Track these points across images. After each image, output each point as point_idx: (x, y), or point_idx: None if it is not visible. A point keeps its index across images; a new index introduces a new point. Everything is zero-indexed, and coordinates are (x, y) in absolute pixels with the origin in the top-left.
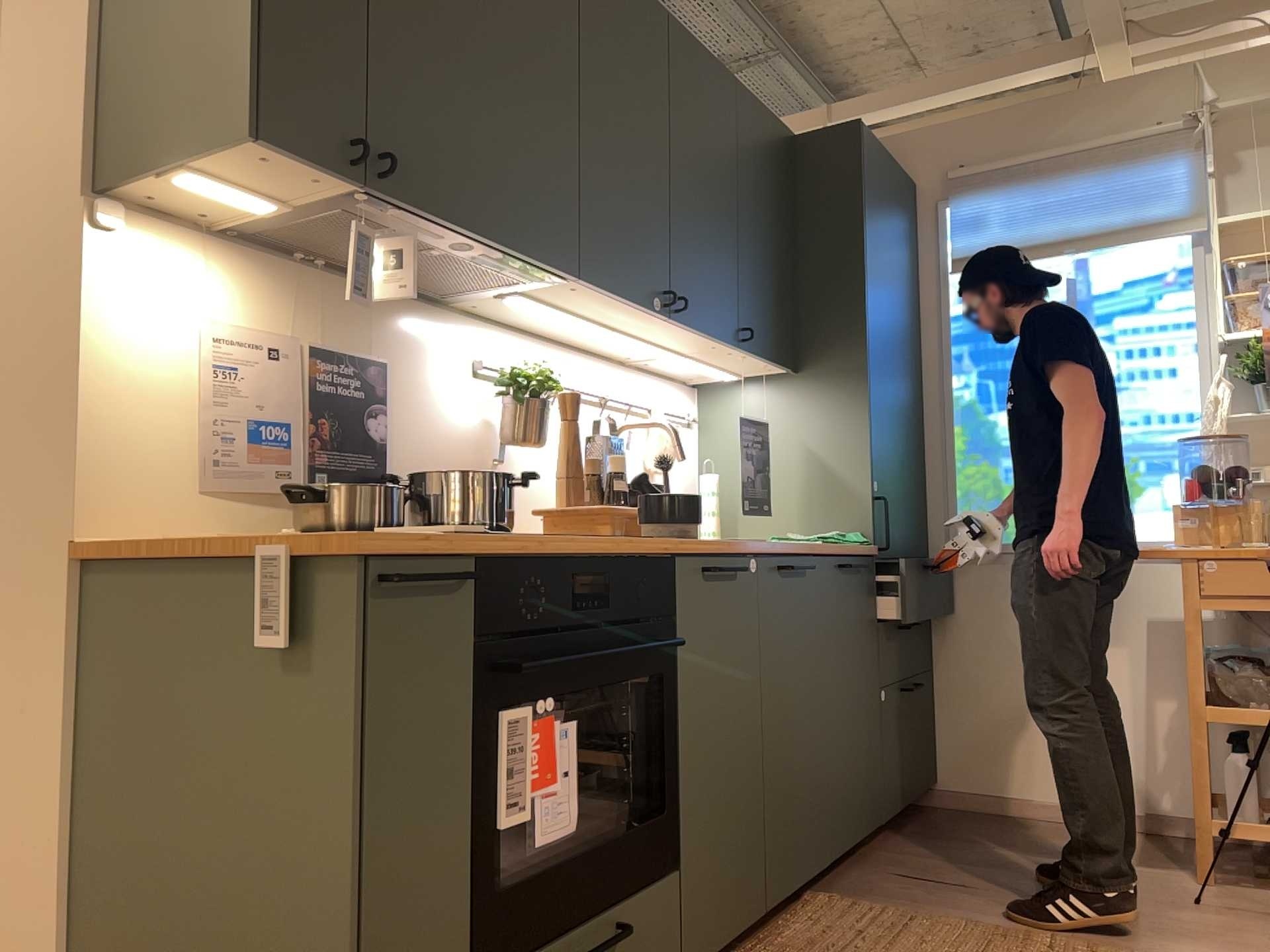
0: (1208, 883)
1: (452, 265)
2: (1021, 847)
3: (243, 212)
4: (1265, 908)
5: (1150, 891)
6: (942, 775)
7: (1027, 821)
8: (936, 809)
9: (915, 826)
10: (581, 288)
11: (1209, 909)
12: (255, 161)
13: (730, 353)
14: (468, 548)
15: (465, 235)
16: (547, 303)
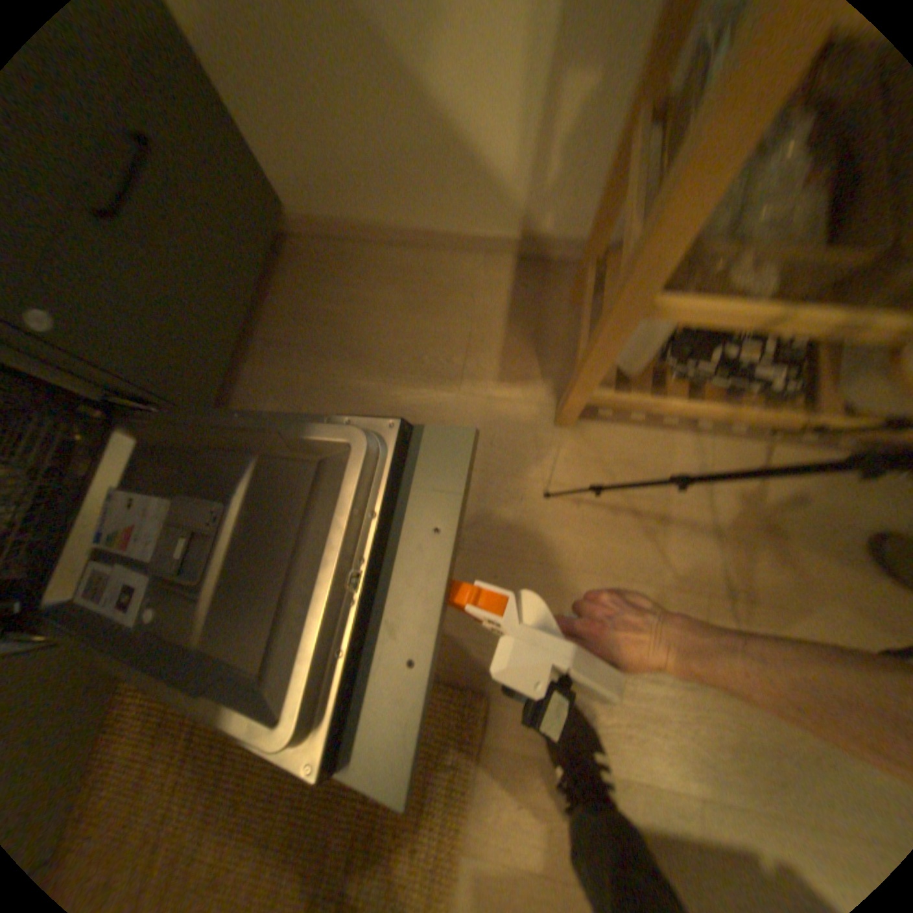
0: (563, 425)
1: None
2: (378, 358)
3: None
4: (610, 483)
5: (501, 464)
6: (283, 200)
7: (391, 257)
8: (292, 243)
9: (266, 319)
10: None
11: (554, 507)
12: None
13: None
14: None
15: None
16: None
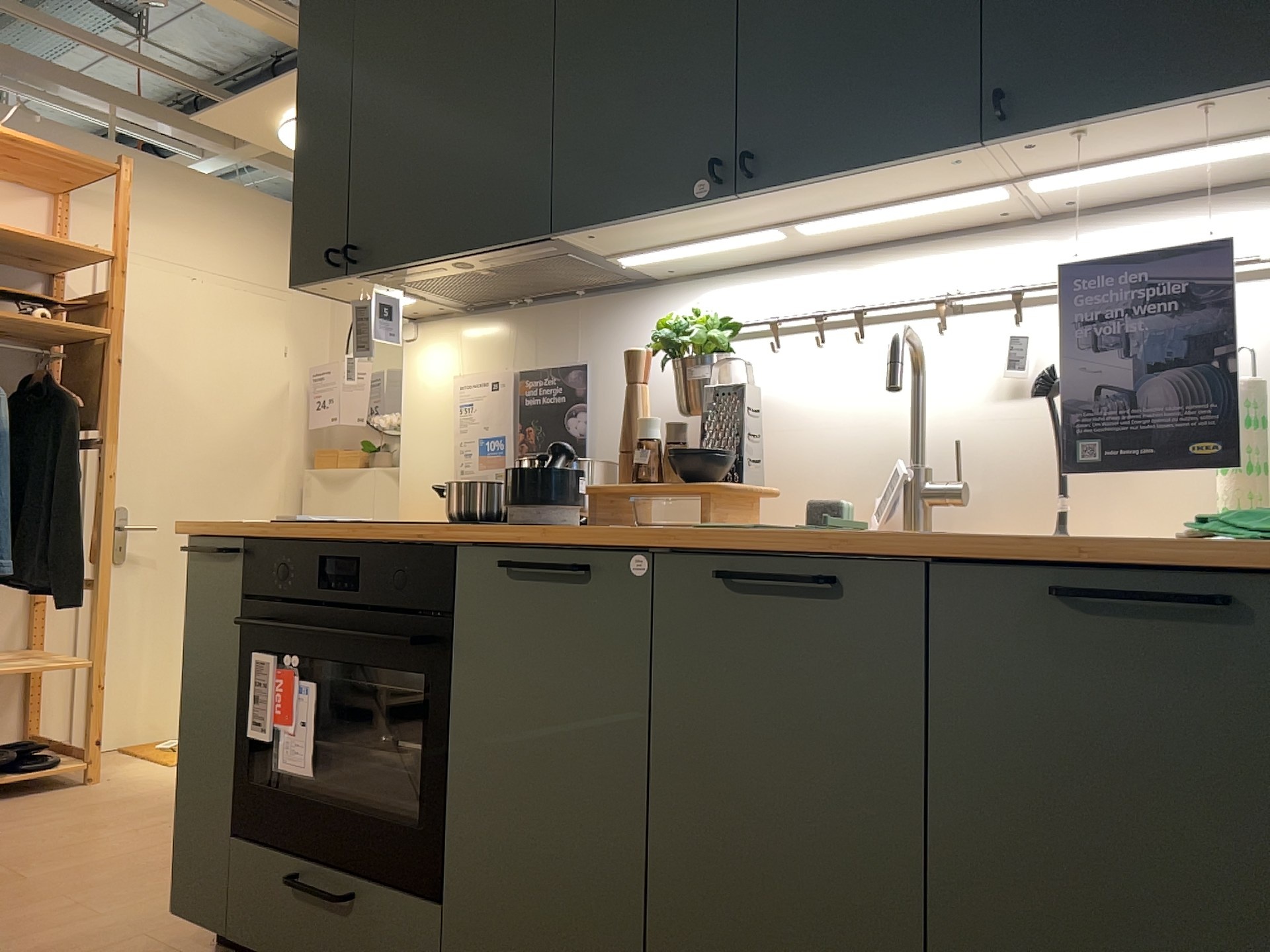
0: None
1: (529, 269)
2: None
3: (424, 302)
4: None
5: None
6: None
7: None
8: None
9: None
10: (595, 232)
11: None
12: (329, 291)
13: (1041, 148)
14: (248, 531)
15: (436, 262)
16: (652, 249)
